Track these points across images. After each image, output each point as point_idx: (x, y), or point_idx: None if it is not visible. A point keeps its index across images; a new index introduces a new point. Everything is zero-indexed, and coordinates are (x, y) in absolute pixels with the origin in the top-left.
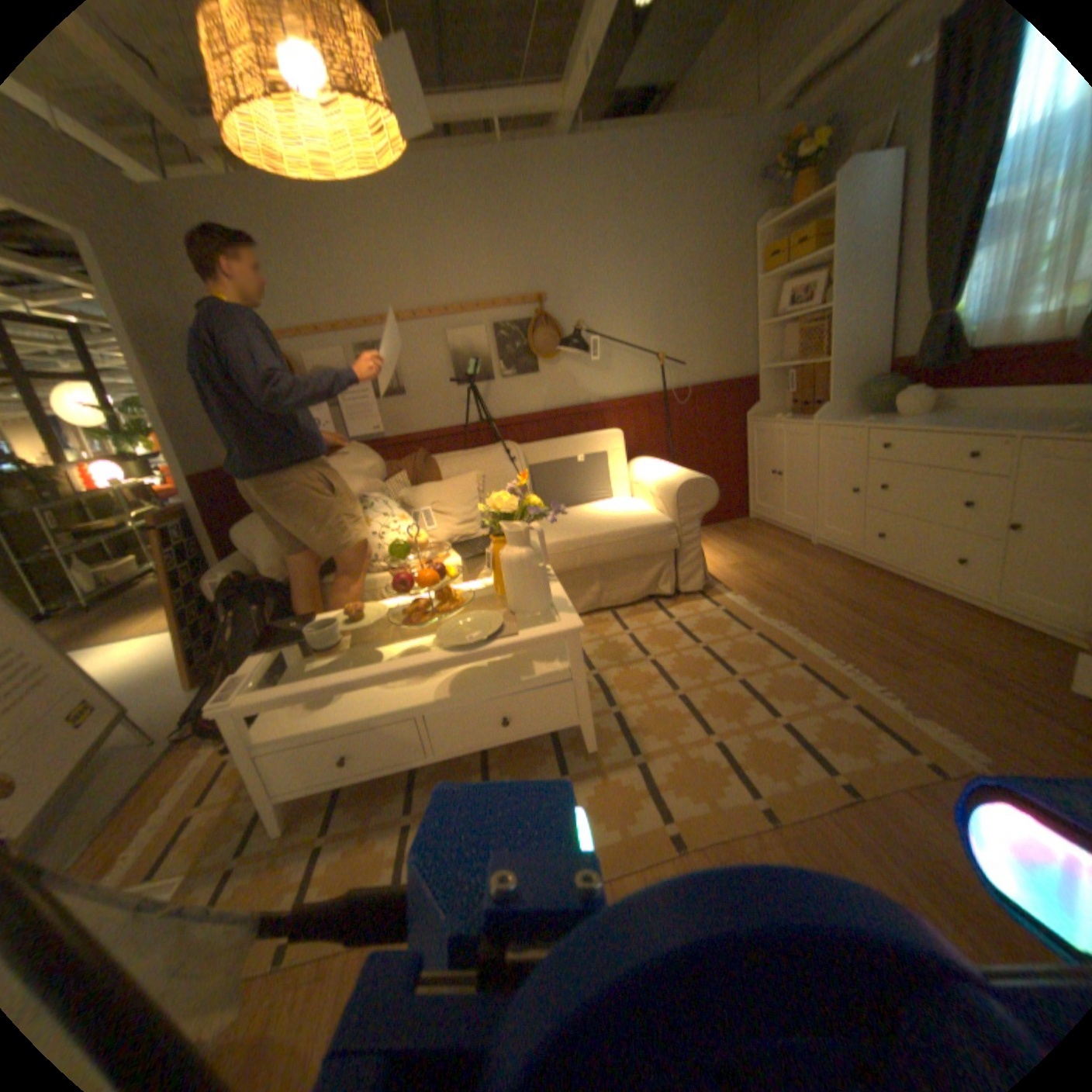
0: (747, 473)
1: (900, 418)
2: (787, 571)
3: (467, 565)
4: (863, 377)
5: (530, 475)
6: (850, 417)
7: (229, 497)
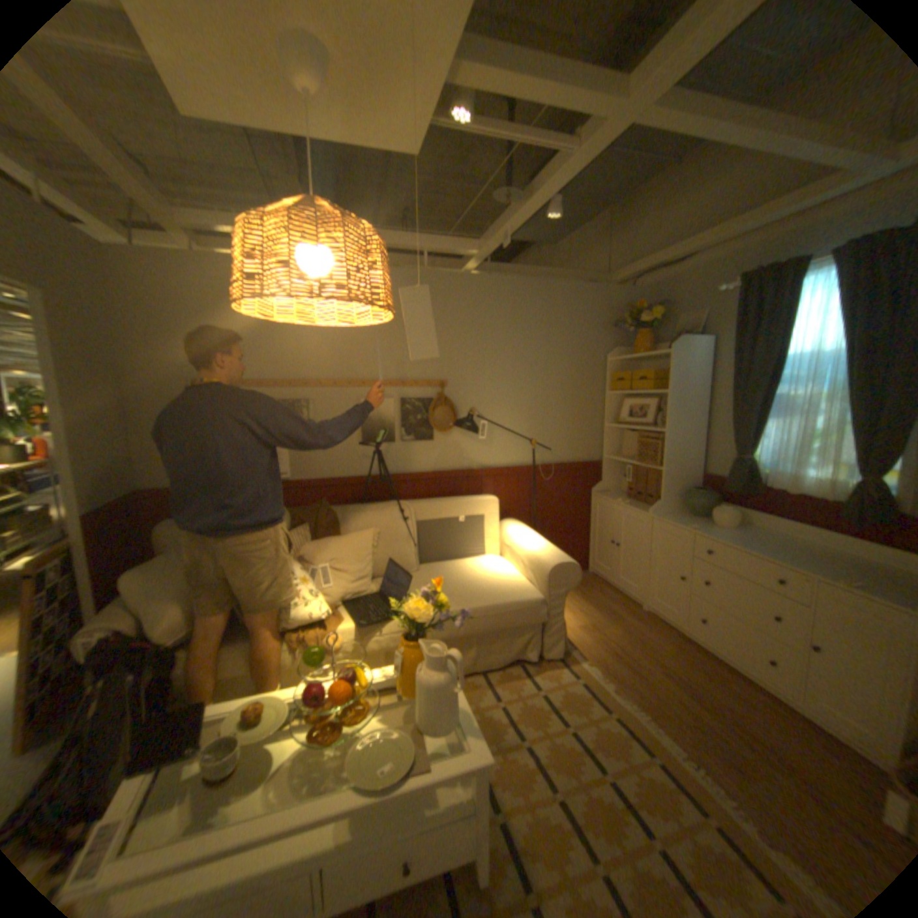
0: (589, 536)
1: (717, 529)
2: (629, 641)
3: (362, 632)
4: (685, 485)
5: (420, 534)
6: (677, 516)
7: (123, 529)
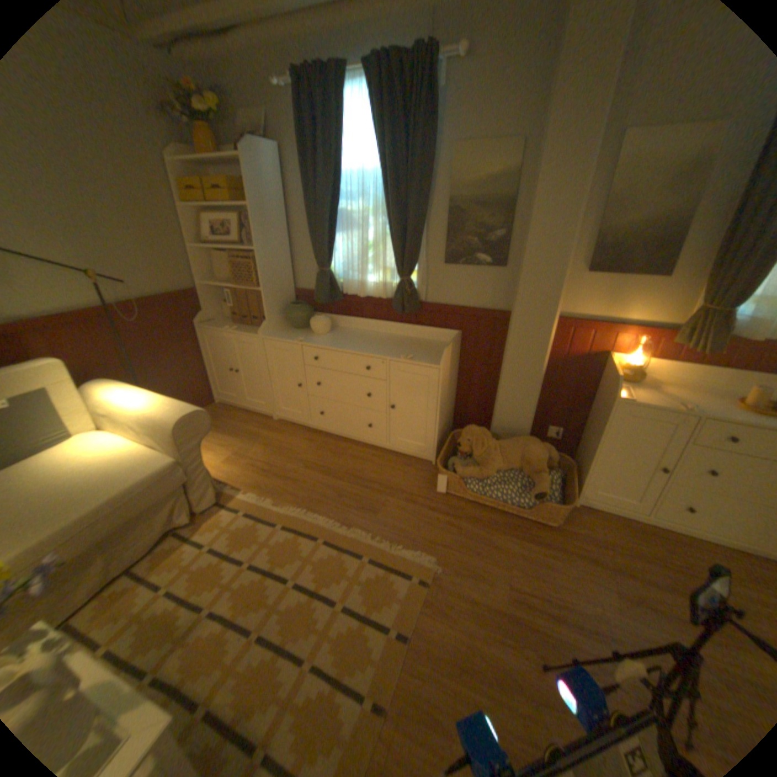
0: (205, 369)
1: (316, 337)
2: (270, 452)
3: None
4: (283, 302)
5: None
6: (283, 332)
7: None
